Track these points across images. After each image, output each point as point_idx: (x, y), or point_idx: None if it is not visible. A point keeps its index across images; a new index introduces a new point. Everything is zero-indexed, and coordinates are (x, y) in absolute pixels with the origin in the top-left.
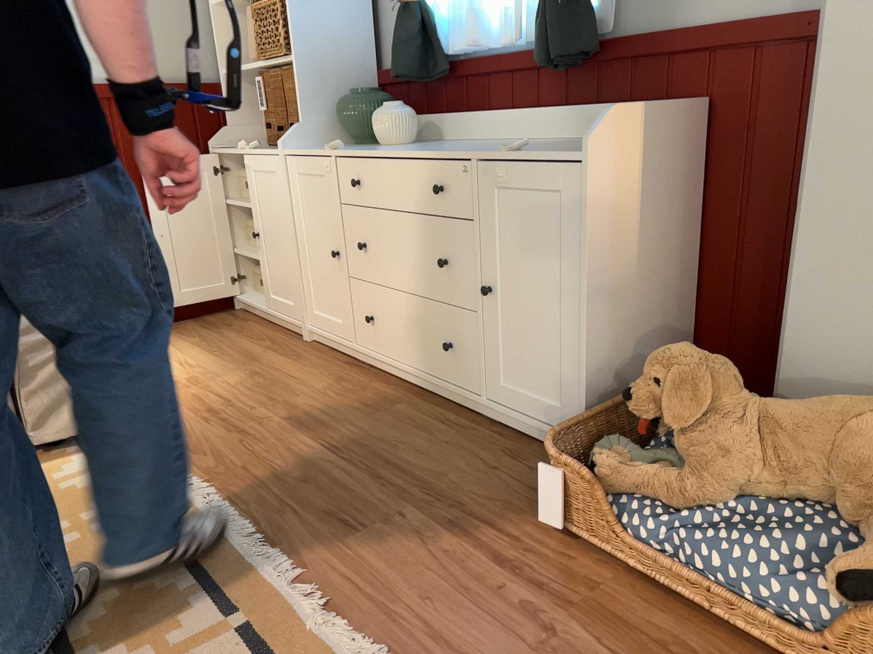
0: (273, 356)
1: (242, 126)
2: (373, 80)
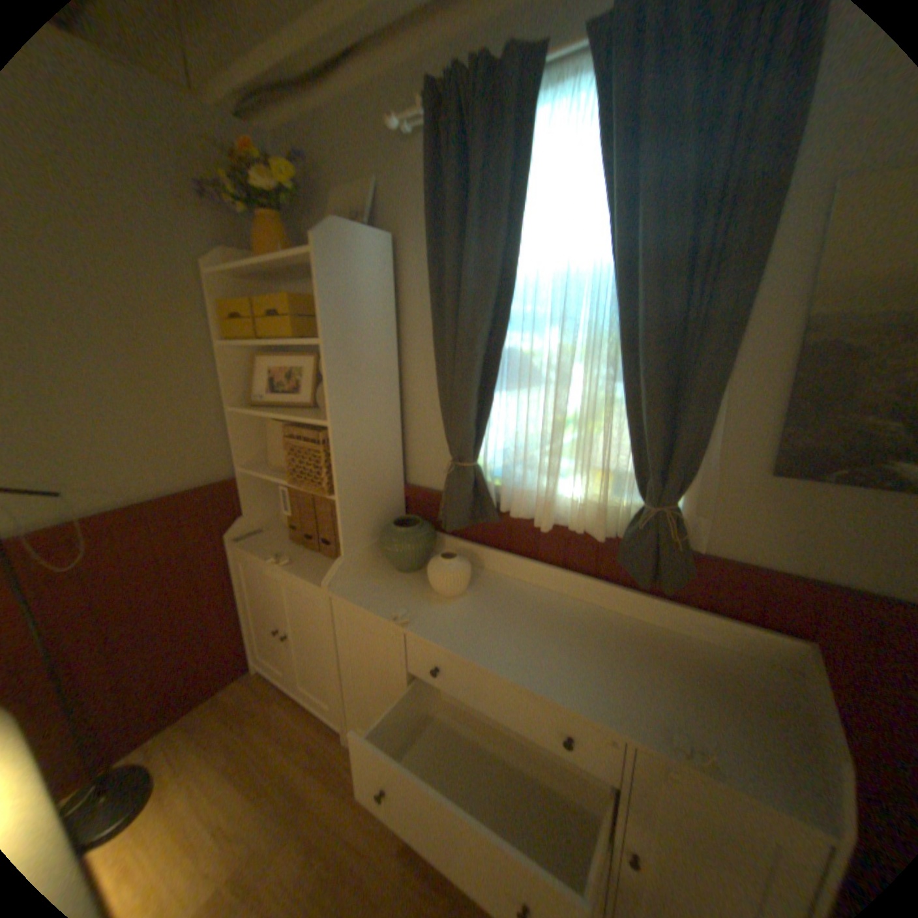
0: (319, 792)
1: (257, 510)
2: (402, 492)
